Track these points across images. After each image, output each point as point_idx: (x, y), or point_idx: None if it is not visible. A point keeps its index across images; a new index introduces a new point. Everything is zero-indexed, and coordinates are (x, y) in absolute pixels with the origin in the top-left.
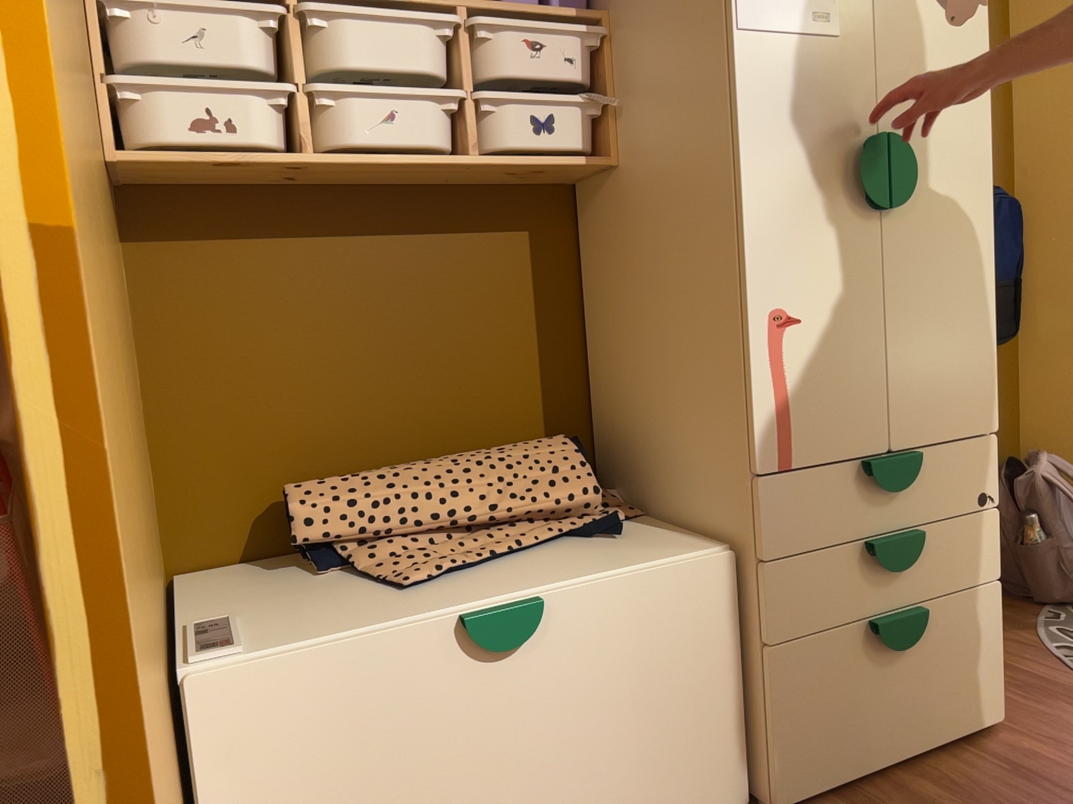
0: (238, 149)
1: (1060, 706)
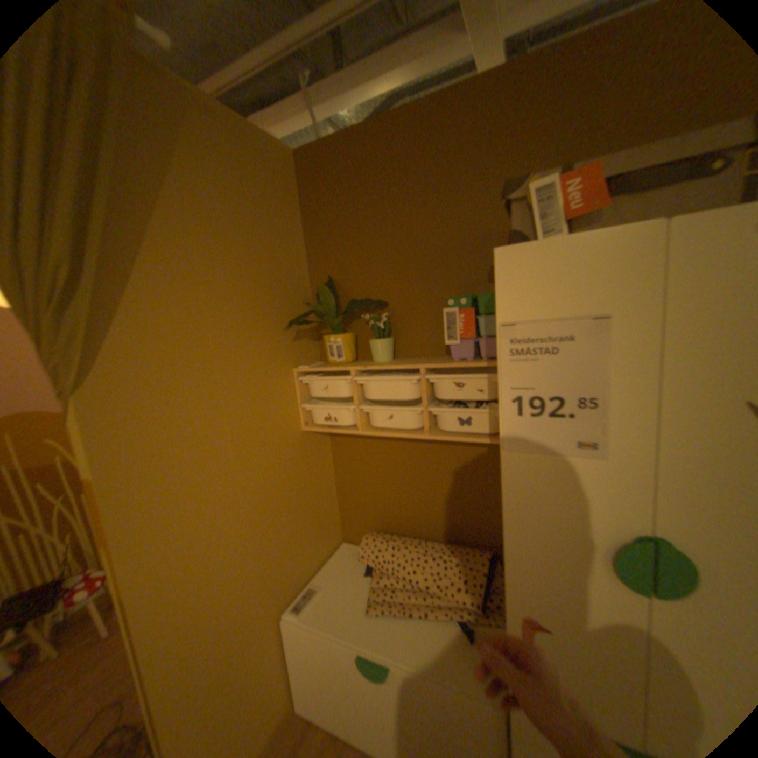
0: (337, 426)
1: None
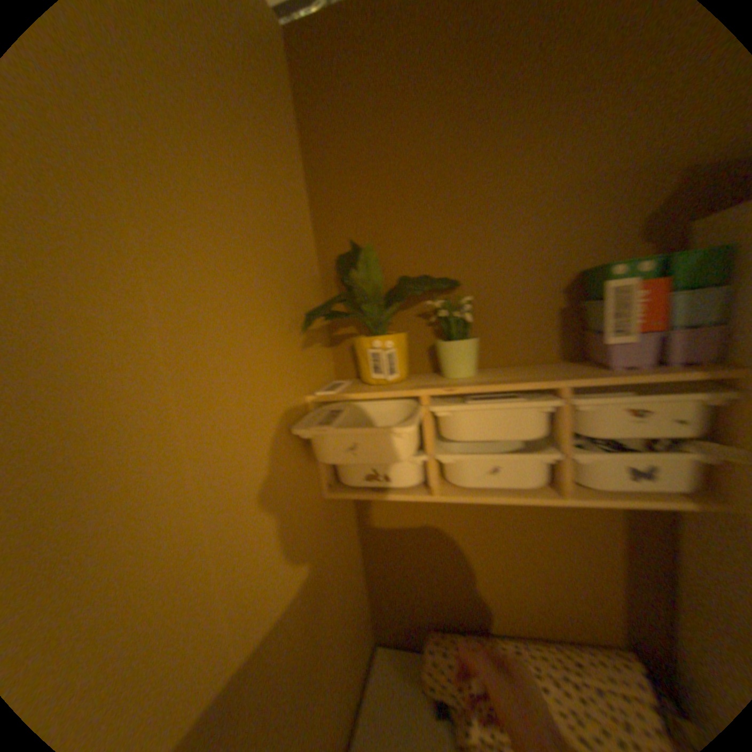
0: (391, 488)
1: None
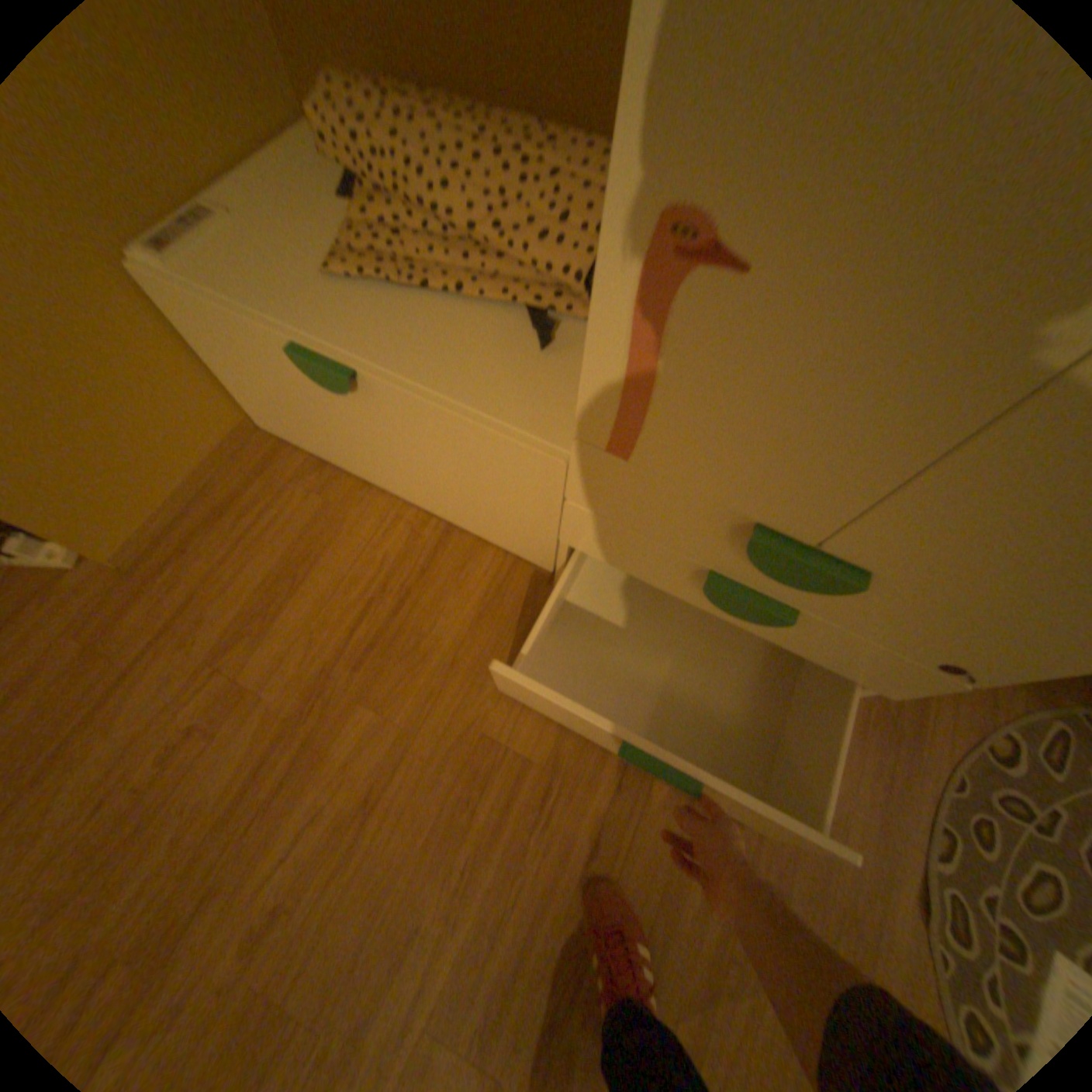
0: None
1: (864, 755)
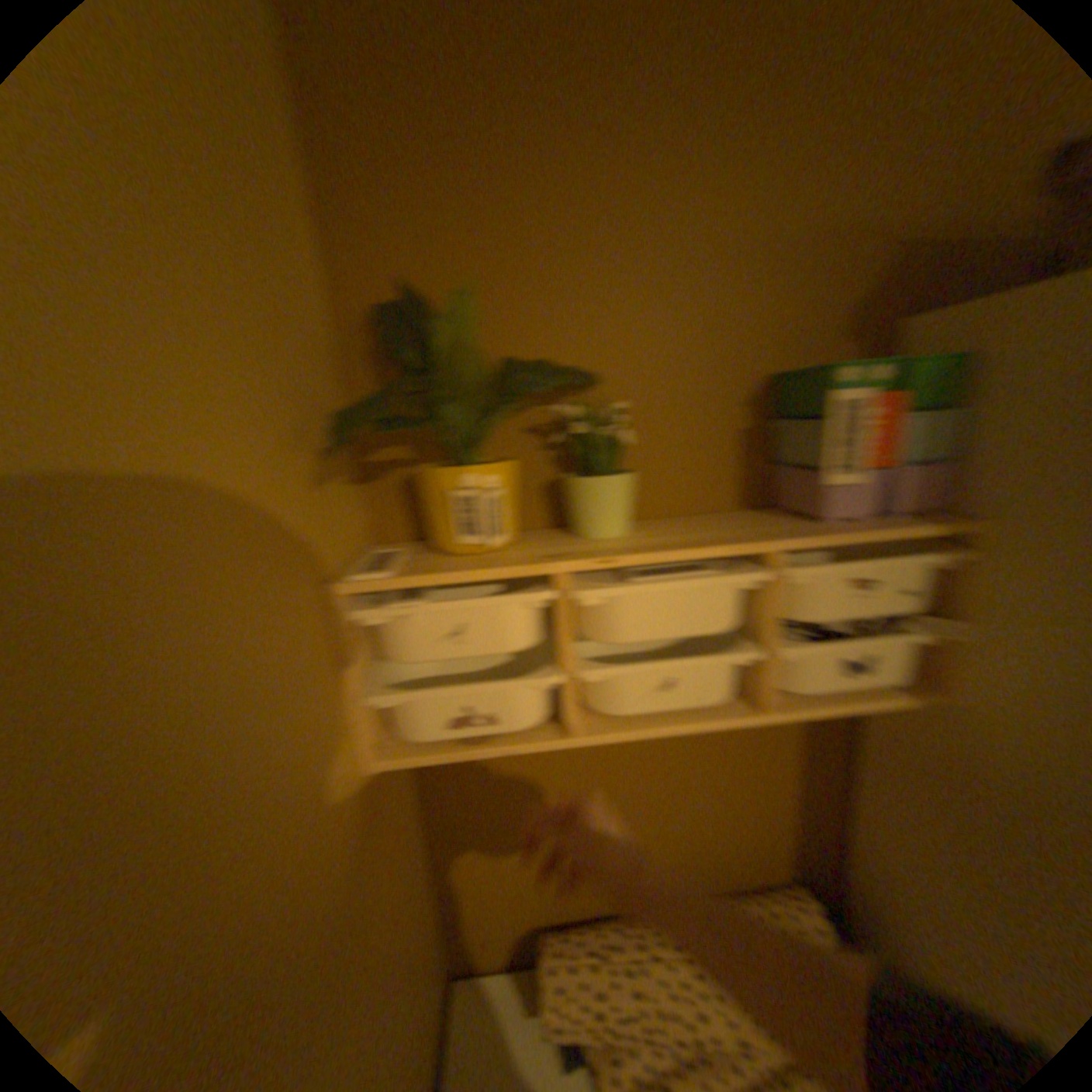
0: (500, 735)
1: None
